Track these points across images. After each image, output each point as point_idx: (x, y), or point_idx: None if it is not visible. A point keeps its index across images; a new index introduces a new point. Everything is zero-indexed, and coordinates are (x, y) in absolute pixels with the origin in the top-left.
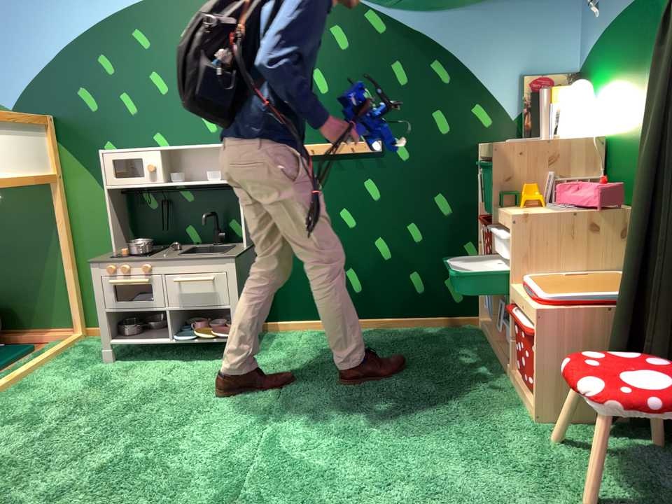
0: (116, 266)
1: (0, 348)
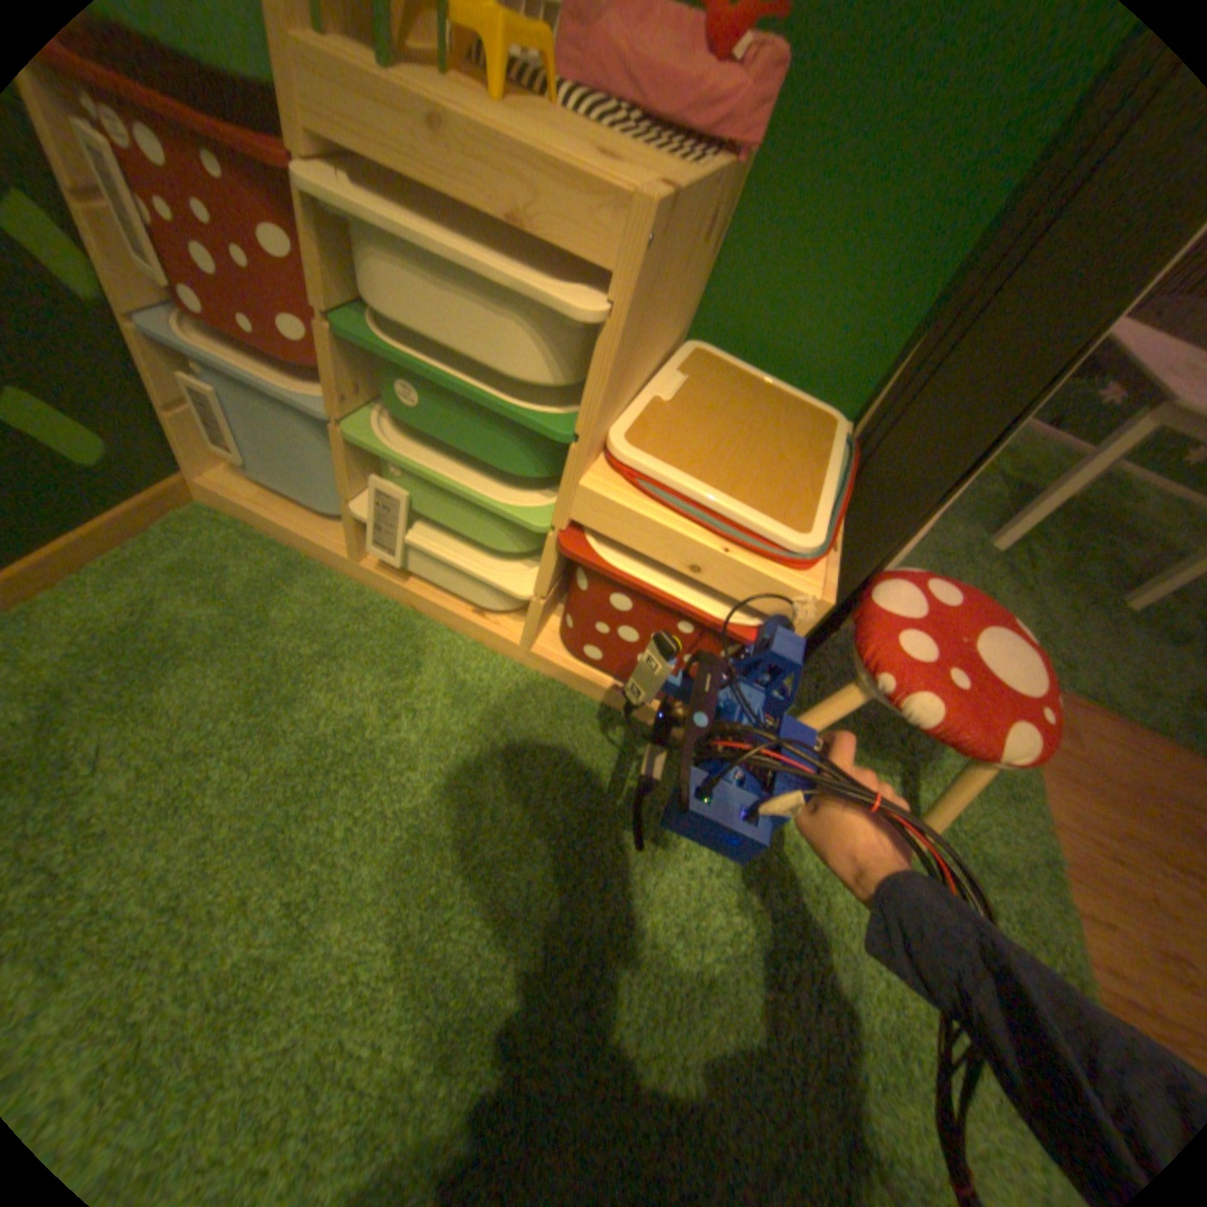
0: None
1: None
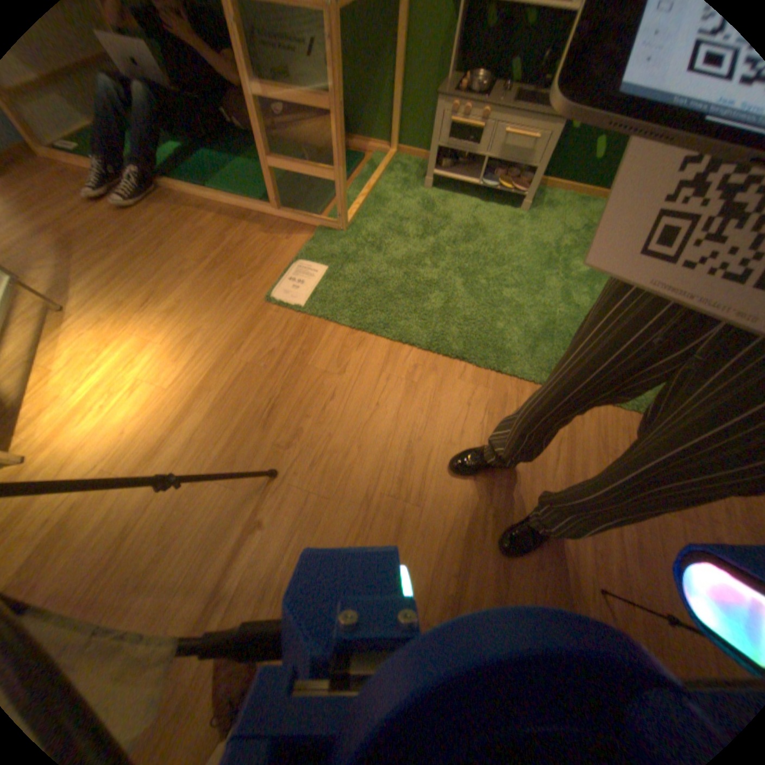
0: (459, 102)
1: None
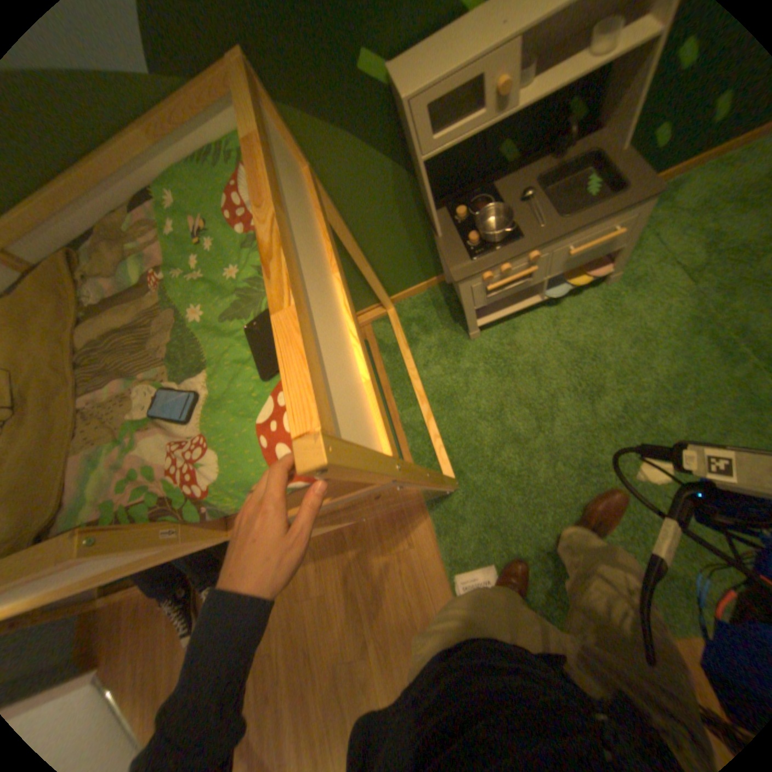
0: (493, 269)
1: None
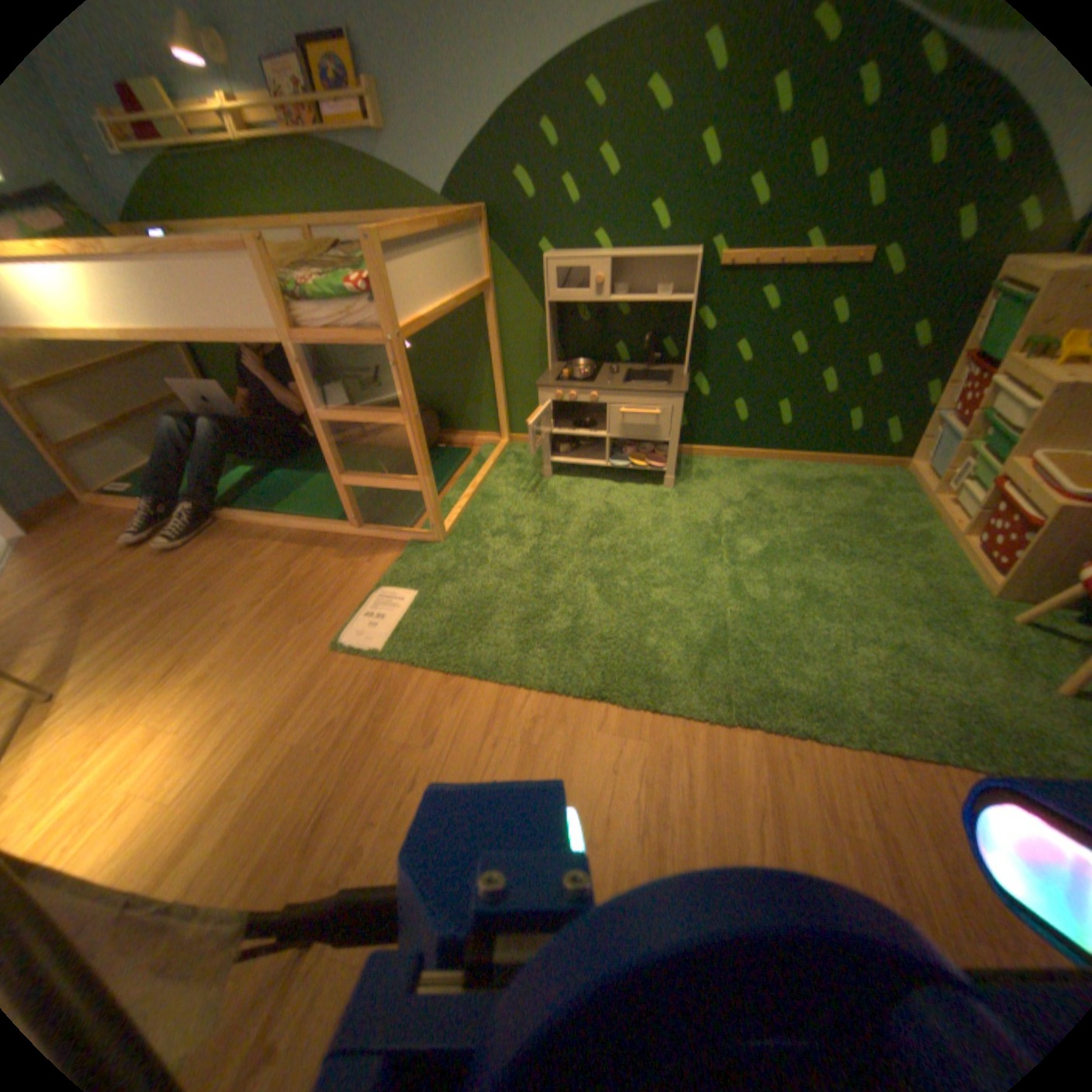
0: (562, 390)
1: (437, 447)
